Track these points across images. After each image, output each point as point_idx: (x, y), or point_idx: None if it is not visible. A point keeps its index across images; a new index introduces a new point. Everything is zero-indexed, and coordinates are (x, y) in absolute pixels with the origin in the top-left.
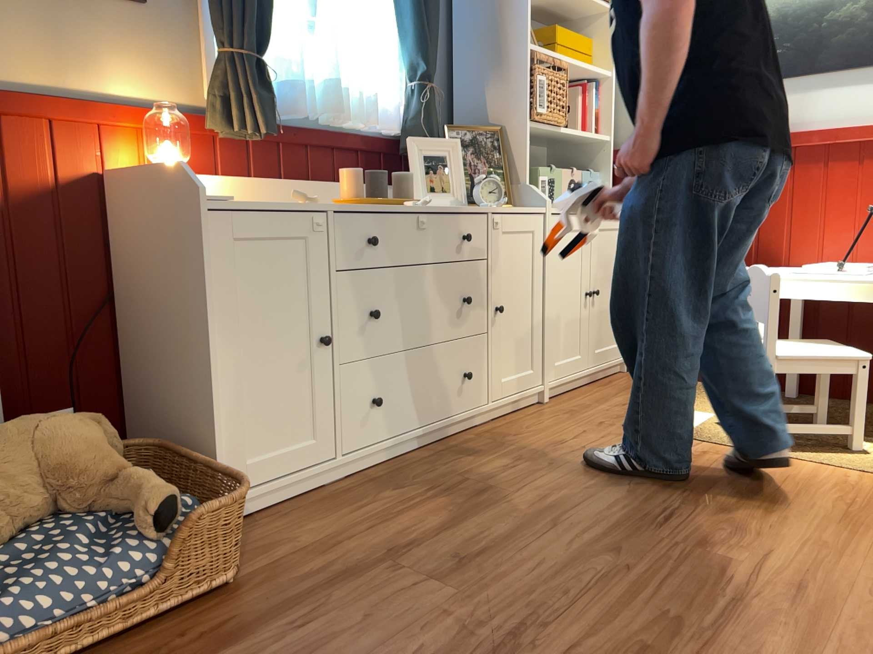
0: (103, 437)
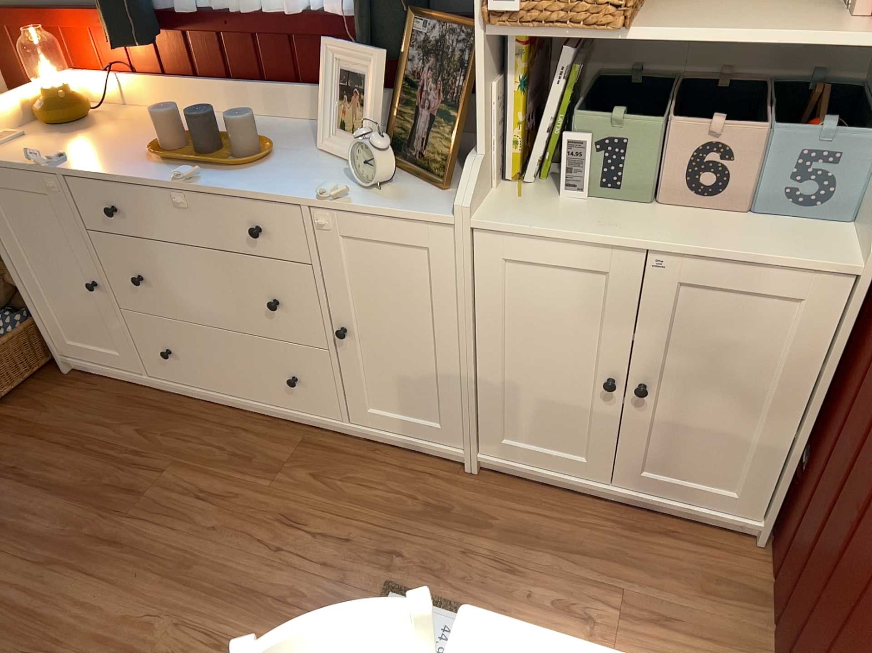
0: None
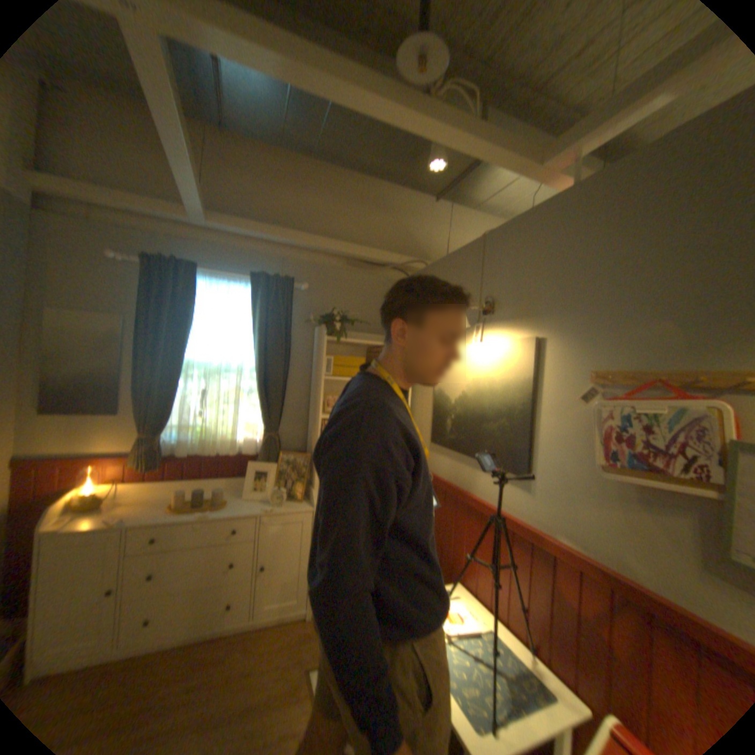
0: None
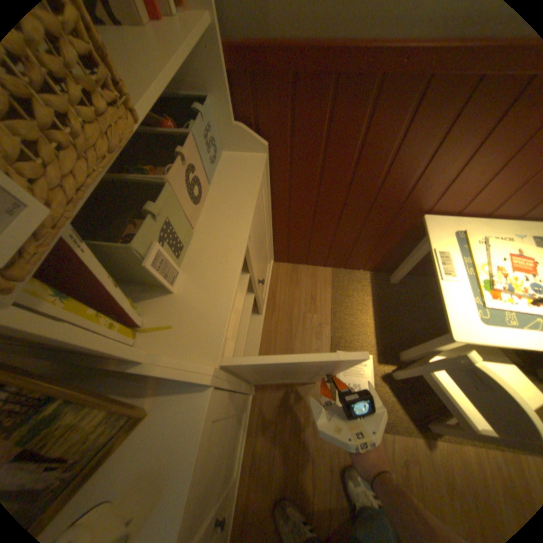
0: None
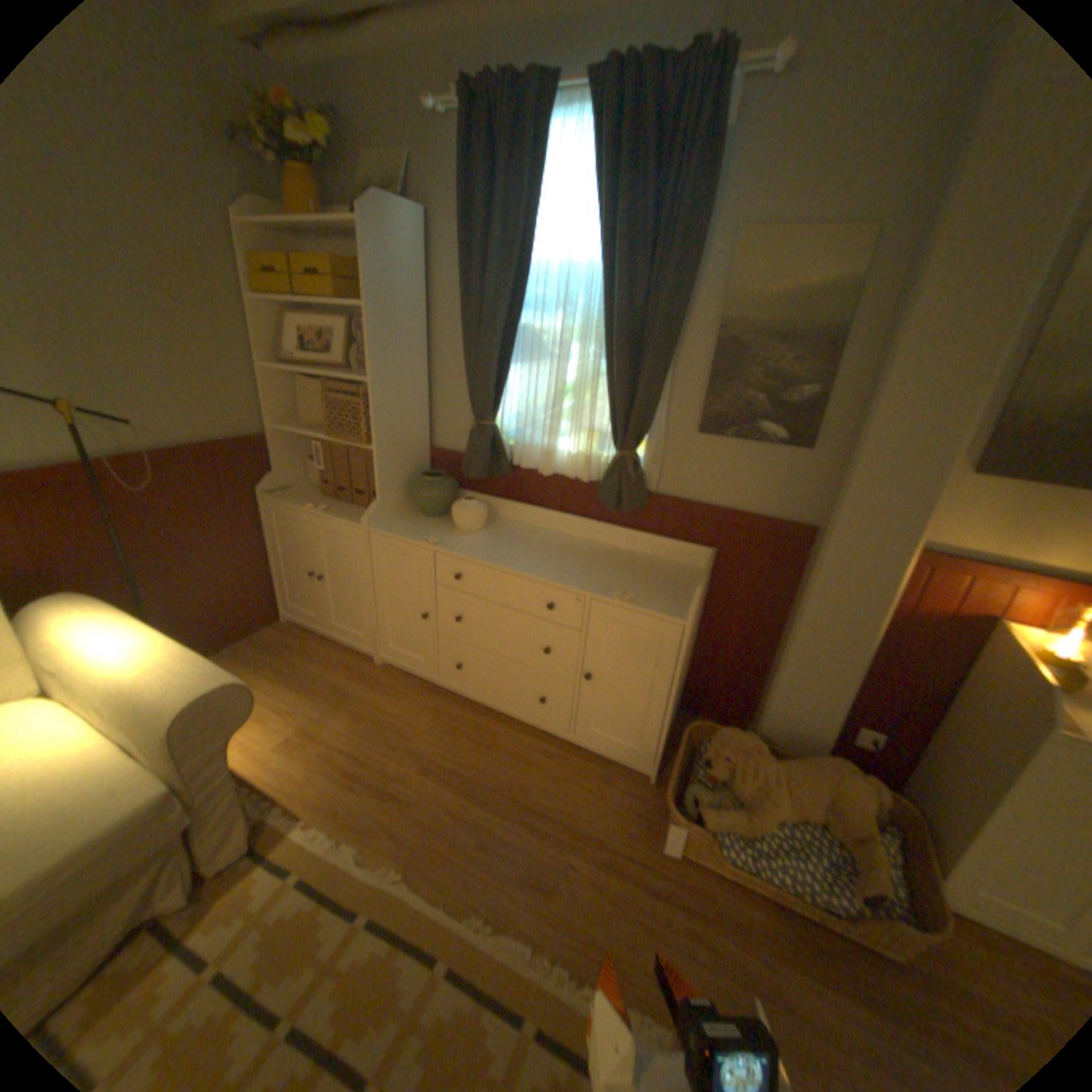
0: (879, 807)
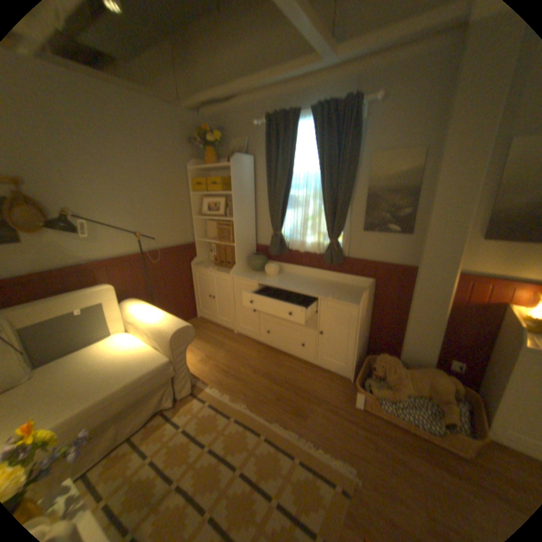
0: (455, 389)
